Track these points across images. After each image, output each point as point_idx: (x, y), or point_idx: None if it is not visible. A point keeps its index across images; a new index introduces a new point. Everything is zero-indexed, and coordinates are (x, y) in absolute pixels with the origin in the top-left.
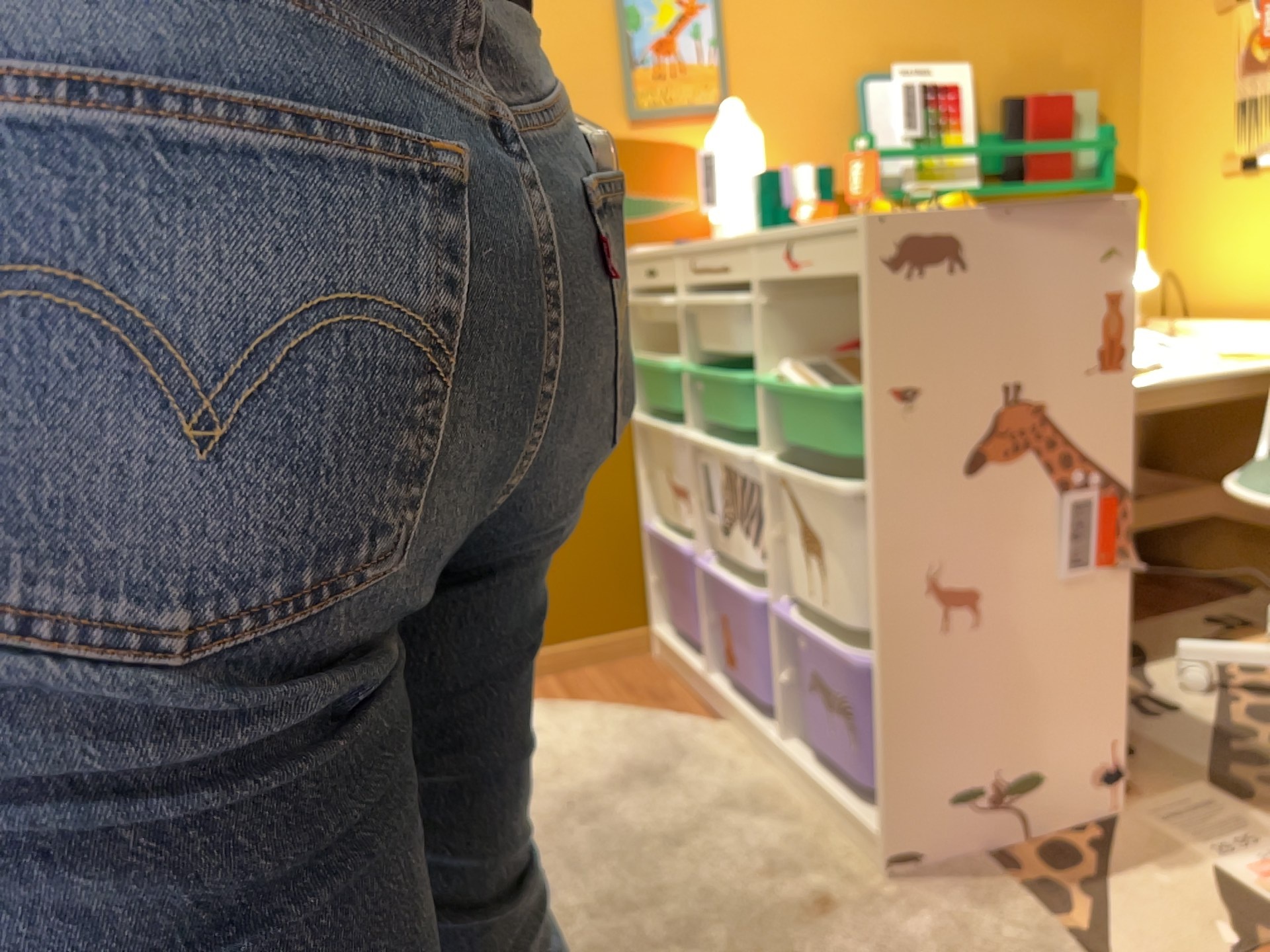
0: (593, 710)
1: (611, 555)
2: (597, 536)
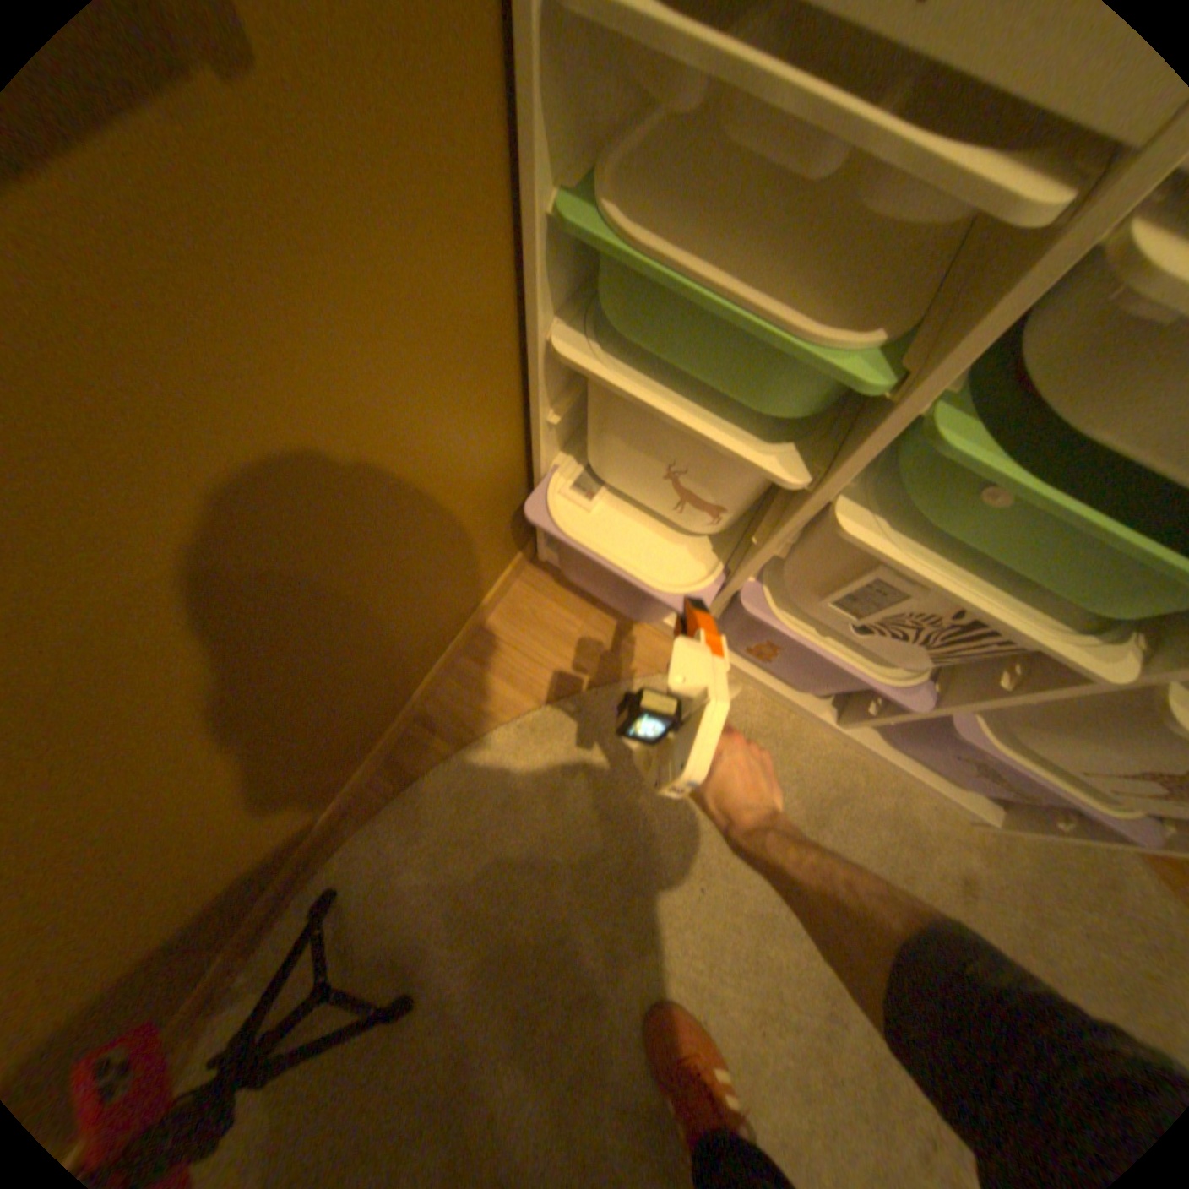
0: (580, 710)
1: (497, 522)
2: (483, 522)
